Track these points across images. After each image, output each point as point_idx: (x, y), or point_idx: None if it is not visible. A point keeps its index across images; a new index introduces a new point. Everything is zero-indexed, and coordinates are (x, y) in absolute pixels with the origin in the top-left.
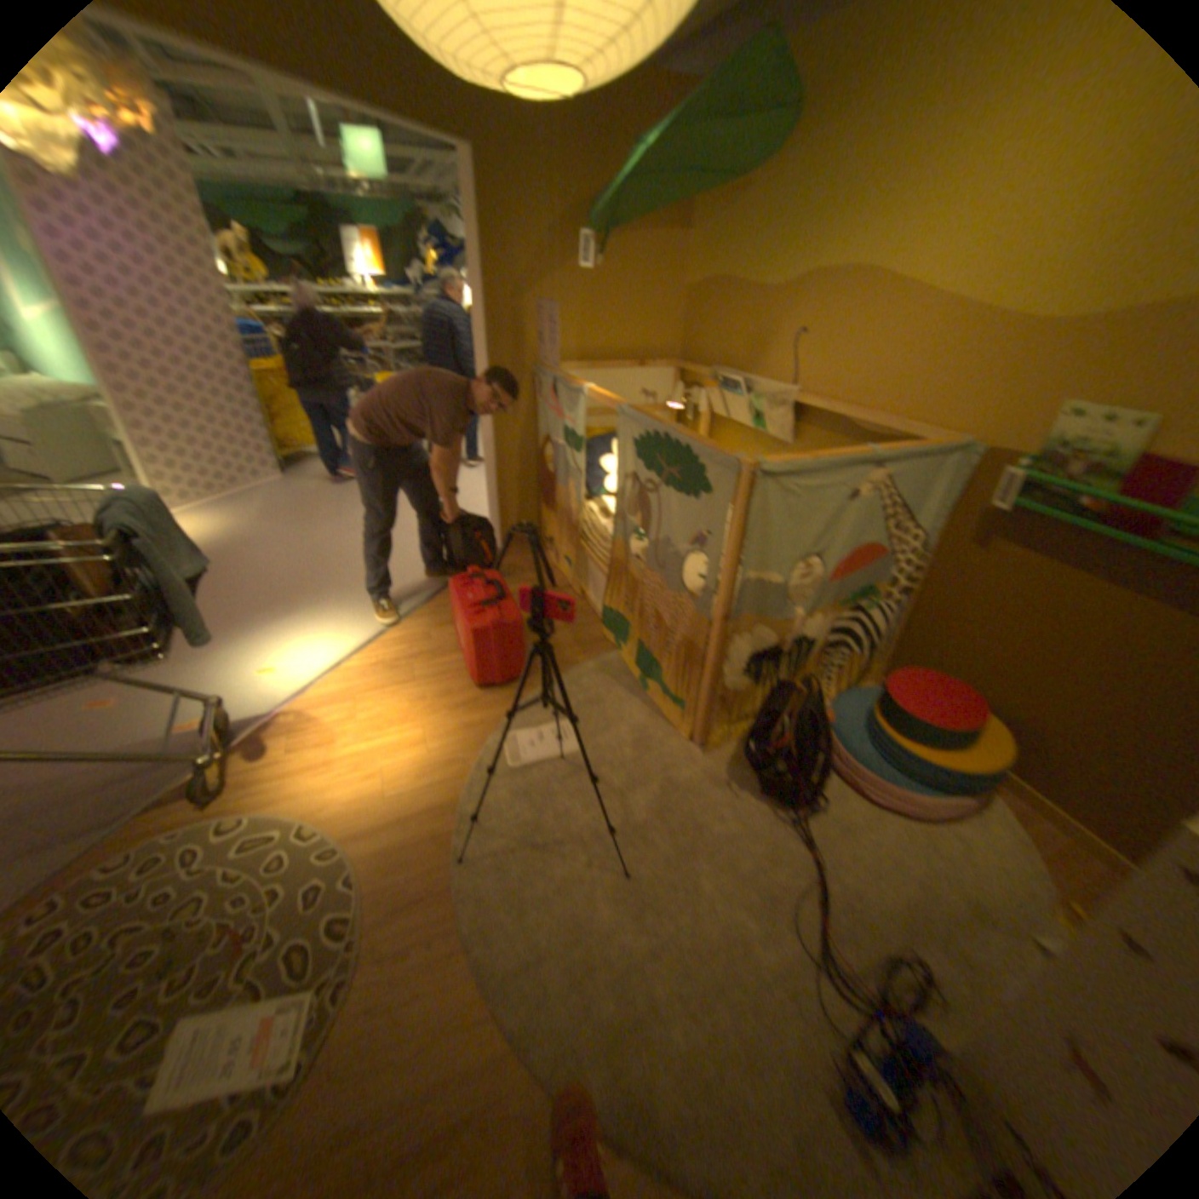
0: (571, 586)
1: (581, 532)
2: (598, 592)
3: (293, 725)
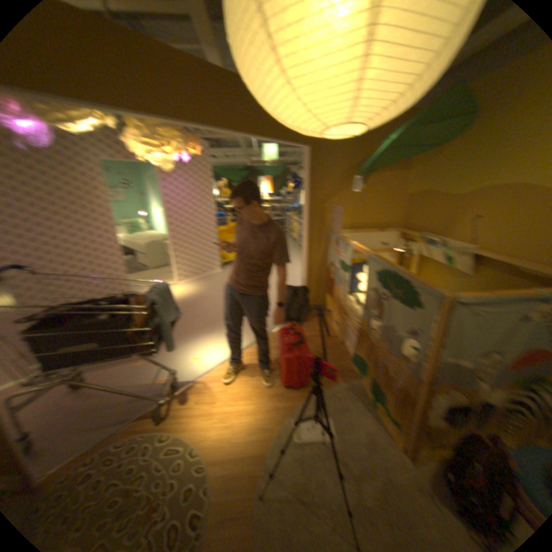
0: (337, 337)
1: (344, 310)
2: (351, 343)
3: (199, 389)
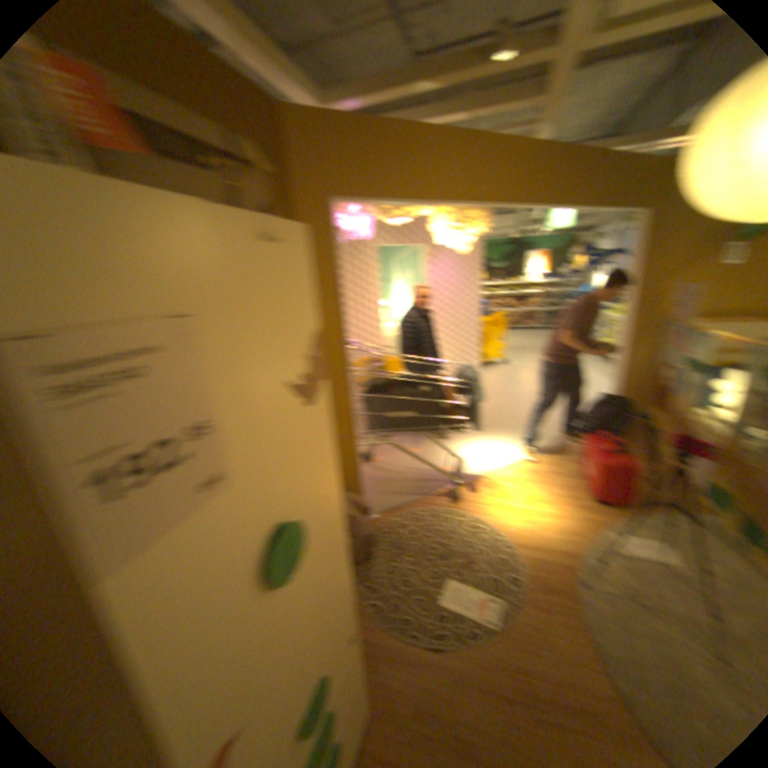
0: (674, 465)
1: (692, 428)
2: (702, 473)
3: (491, 485)
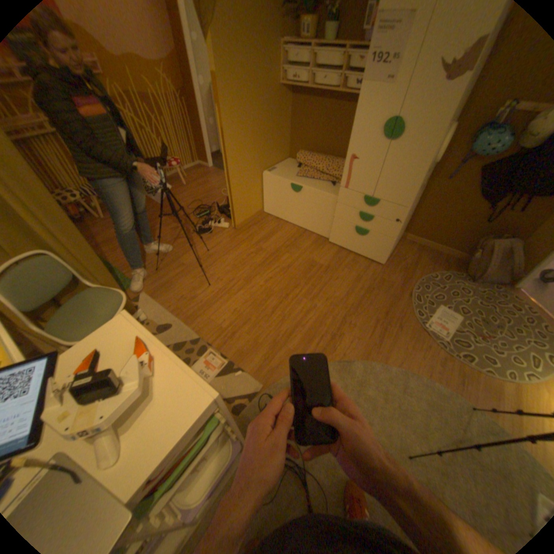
0: None
1: None
2: None
3: None
